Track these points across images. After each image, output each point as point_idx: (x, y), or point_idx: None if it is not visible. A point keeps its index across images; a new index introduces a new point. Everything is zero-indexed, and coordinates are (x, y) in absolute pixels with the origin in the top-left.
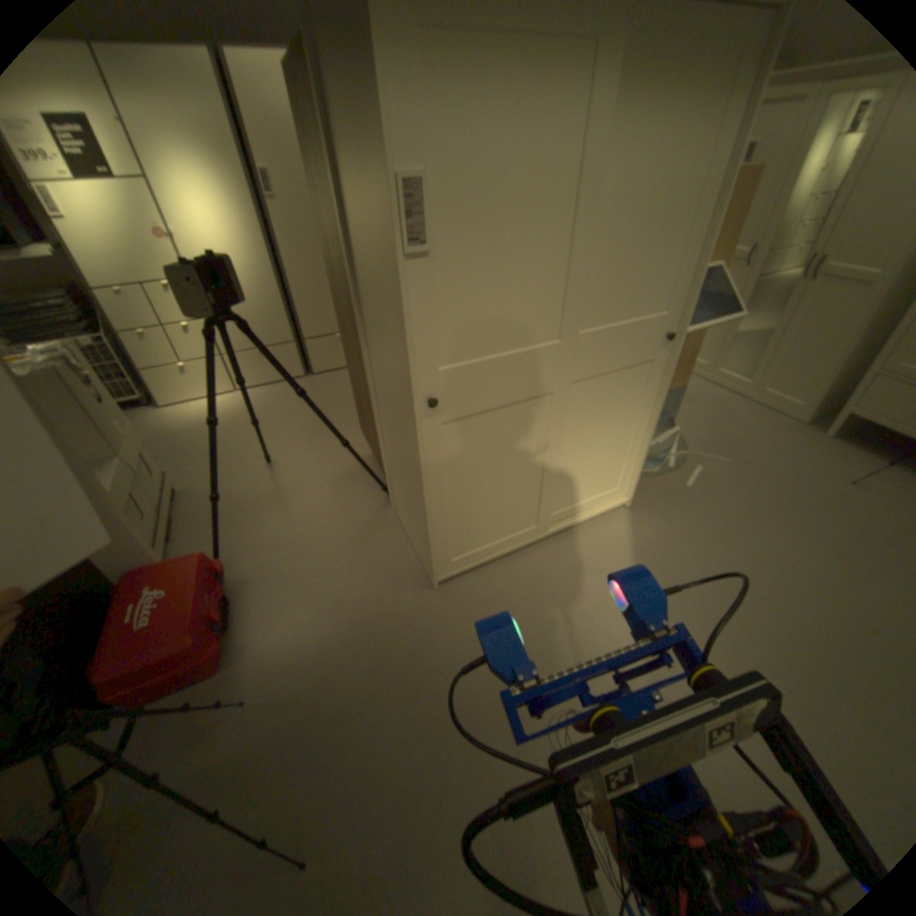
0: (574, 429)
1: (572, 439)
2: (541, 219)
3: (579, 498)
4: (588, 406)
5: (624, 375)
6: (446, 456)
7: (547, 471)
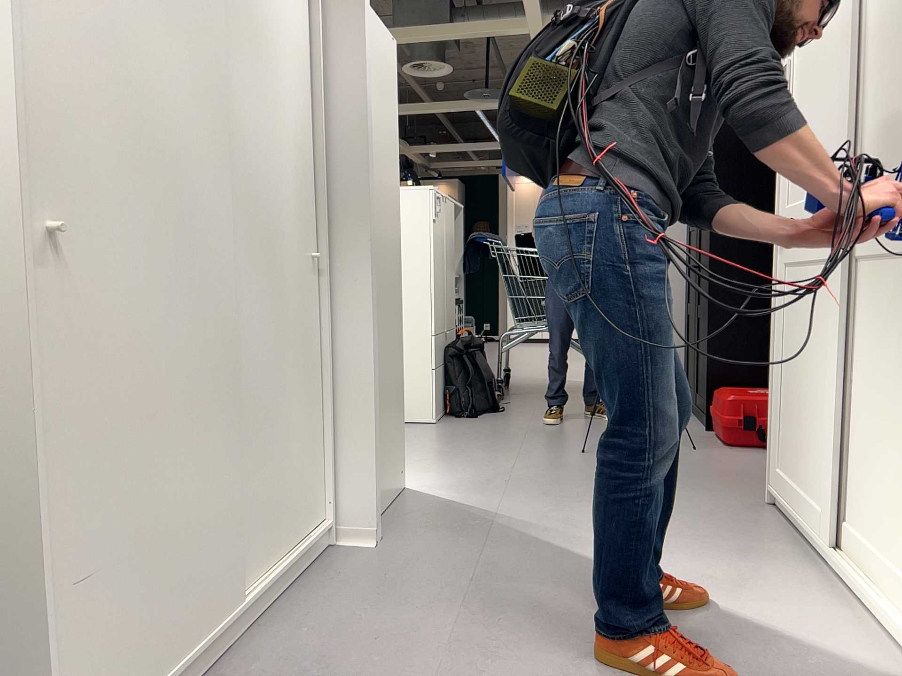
0: (857, 346)
1: (857, 365)
2: (821, 69)
3: (866, 526)
4: (868, 309)
5: (900, 268)
6: (778, 303)
7: (822, 394)
